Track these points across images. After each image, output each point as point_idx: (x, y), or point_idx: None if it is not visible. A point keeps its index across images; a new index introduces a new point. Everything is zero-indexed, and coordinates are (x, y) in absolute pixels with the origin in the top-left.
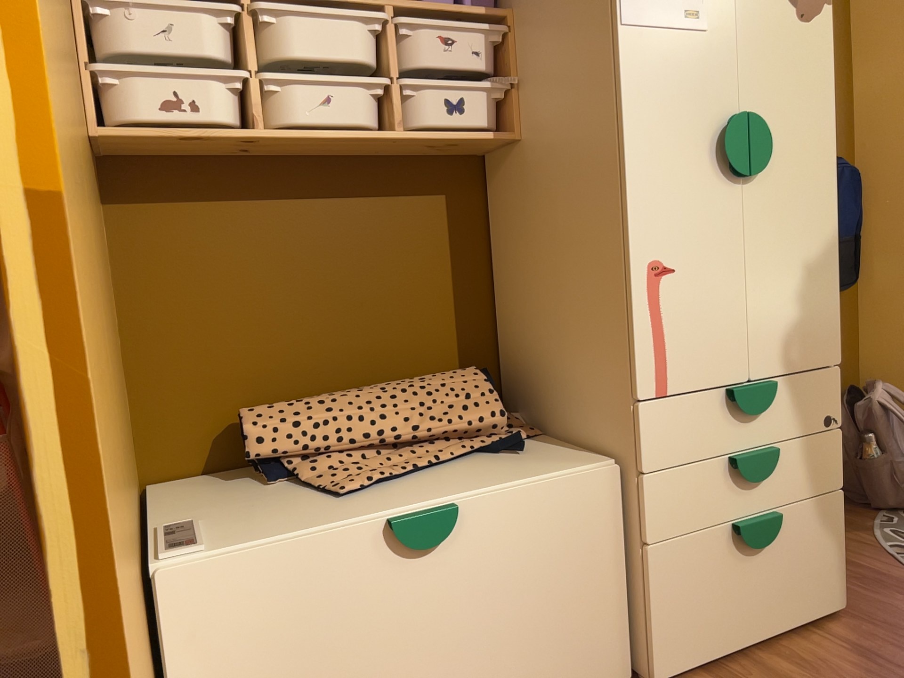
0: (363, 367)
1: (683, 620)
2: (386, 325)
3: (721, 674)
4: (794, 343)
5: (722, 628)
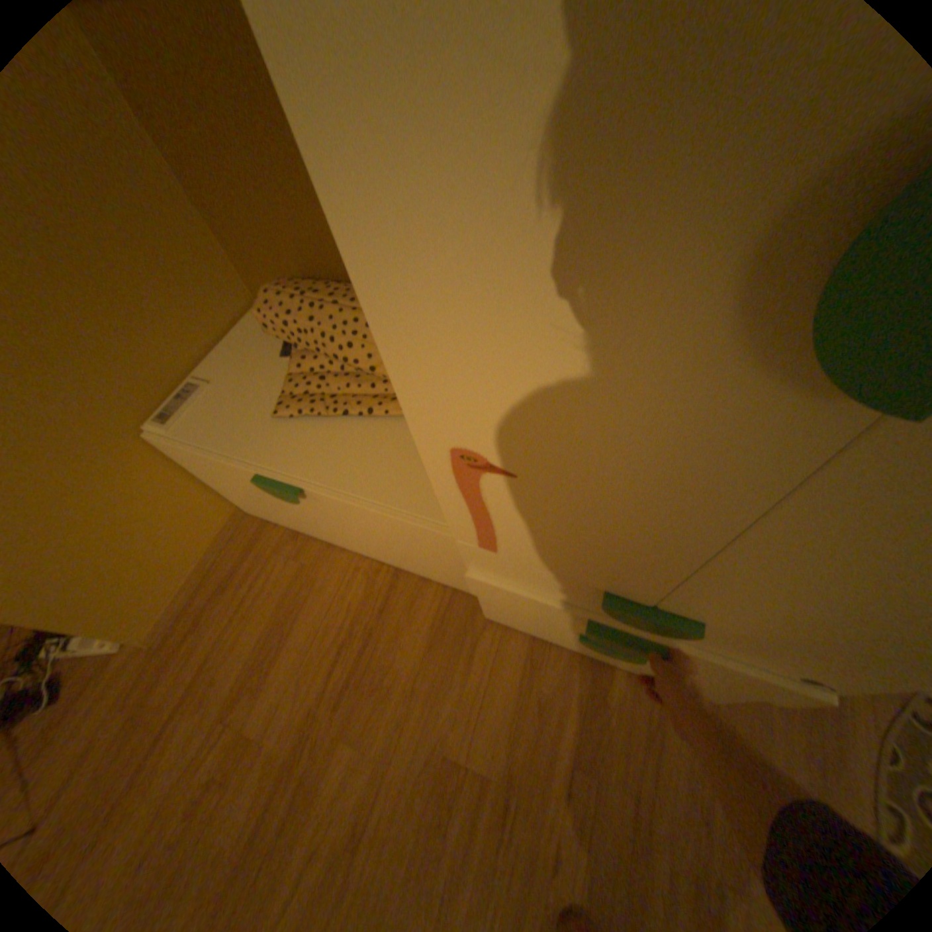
0: None
1: (511, 619)
2: None
3: (535, 647)
4: (802, 633)
5: (551, 637)
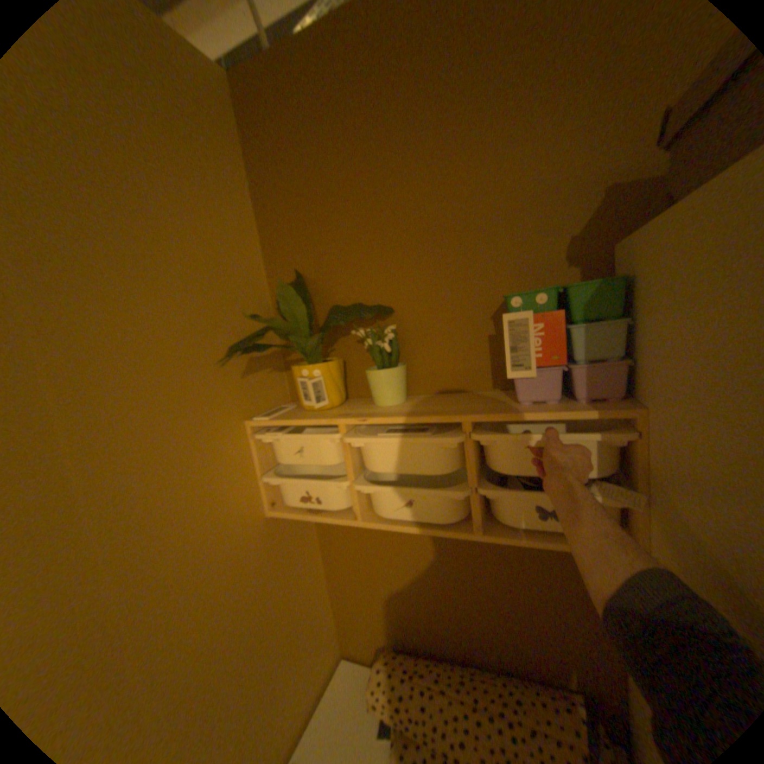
0: (477, 645)
1: None
2: (498, 623)
3: None
4: None
5: None
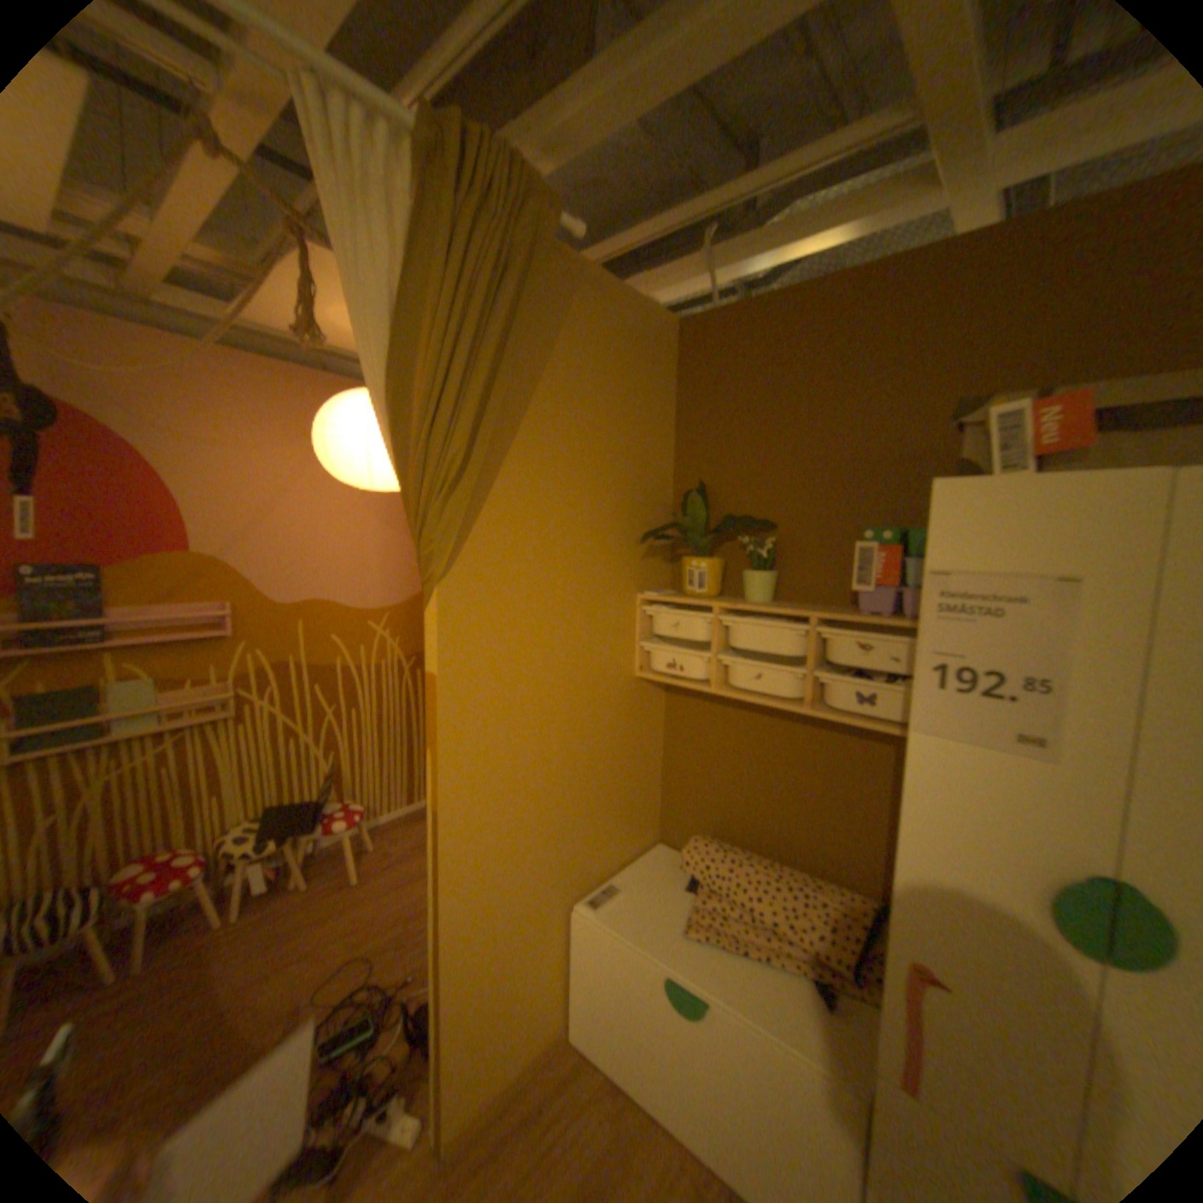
0: (793, 847)
1: None
2: (816, 827)
3: None
4: None
5: None
